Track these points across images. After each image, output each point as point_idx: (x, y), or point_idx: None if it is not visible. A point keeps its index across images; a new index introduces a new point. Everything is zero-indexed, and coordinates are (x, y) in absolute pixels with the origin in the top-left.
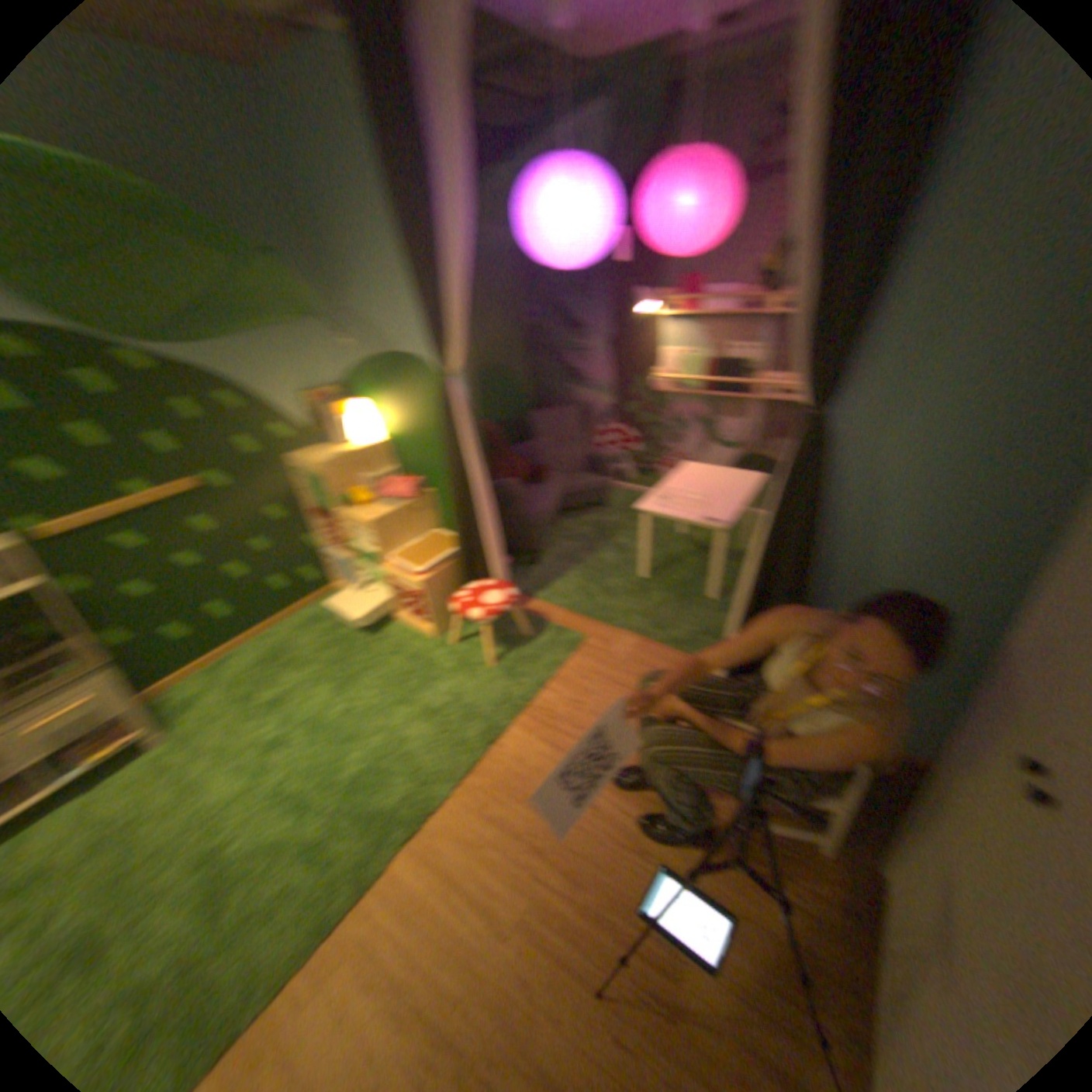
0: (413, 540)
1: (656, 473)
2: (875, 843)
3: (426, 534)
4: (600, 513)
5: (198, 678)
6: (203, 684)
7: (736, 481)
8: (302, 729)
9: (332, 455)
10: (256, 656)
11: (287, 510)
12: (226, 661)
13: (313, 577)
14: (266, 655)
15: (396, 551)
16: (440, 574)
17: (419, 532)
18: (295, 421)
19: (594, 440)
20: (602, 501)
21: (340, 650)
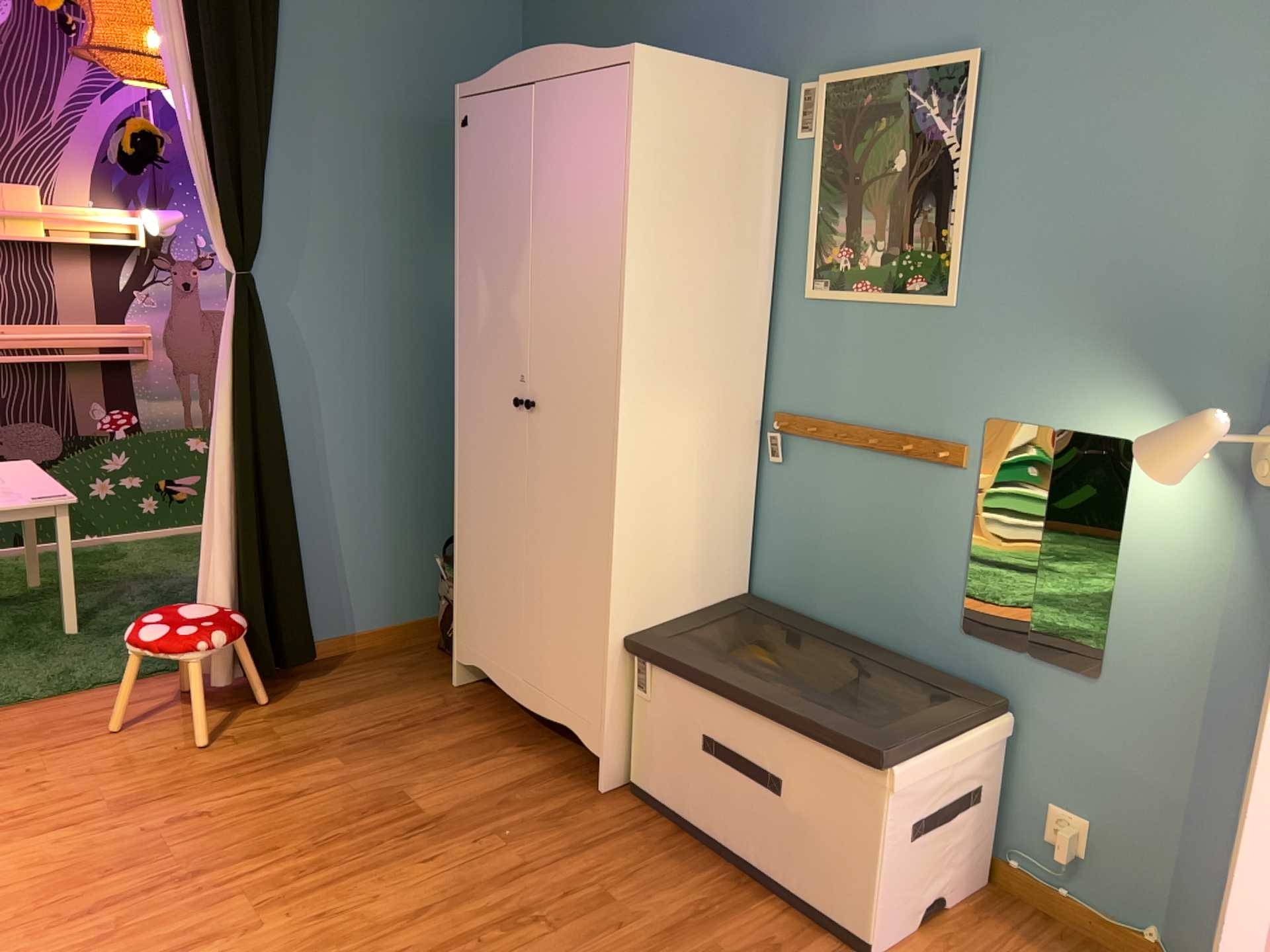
0: None
1: None
2: (433, 676)
3: None
4: None
5: None
6: None
7: (15, 468)
8: None
9: None
10: None
11: None
12: None
13: None
14: None
15: None
16: None
17: None
18: None
19: None
20: None
21: None
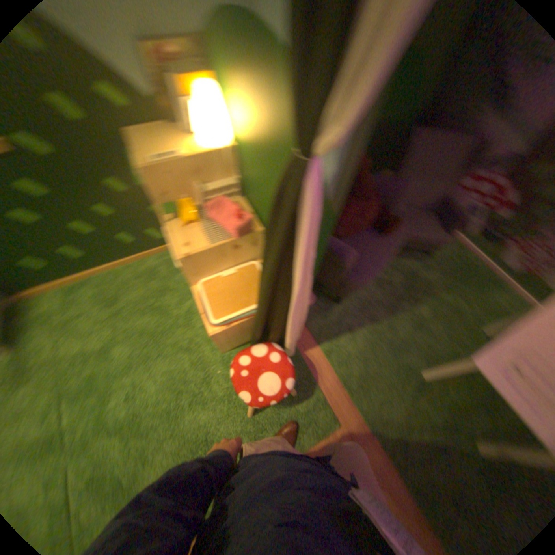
0: (231, 272)
1: (506, 248)
2: None
3: (248, 263)
4: (423, 263)
5: (61, 295)
6: (62, 303)
7: None
8: (97, 400)
9: (166, 154)
10: (103, 294)
11: (134, 185)
12: (84, 287)
13: (162, 236)
14: (109, 296)
15: (212, 277)
16: (239, 327)
17: (241, 262)
18: (138, 84)
19: (467, 181)
20: (433, 253)
21: (156, 322)
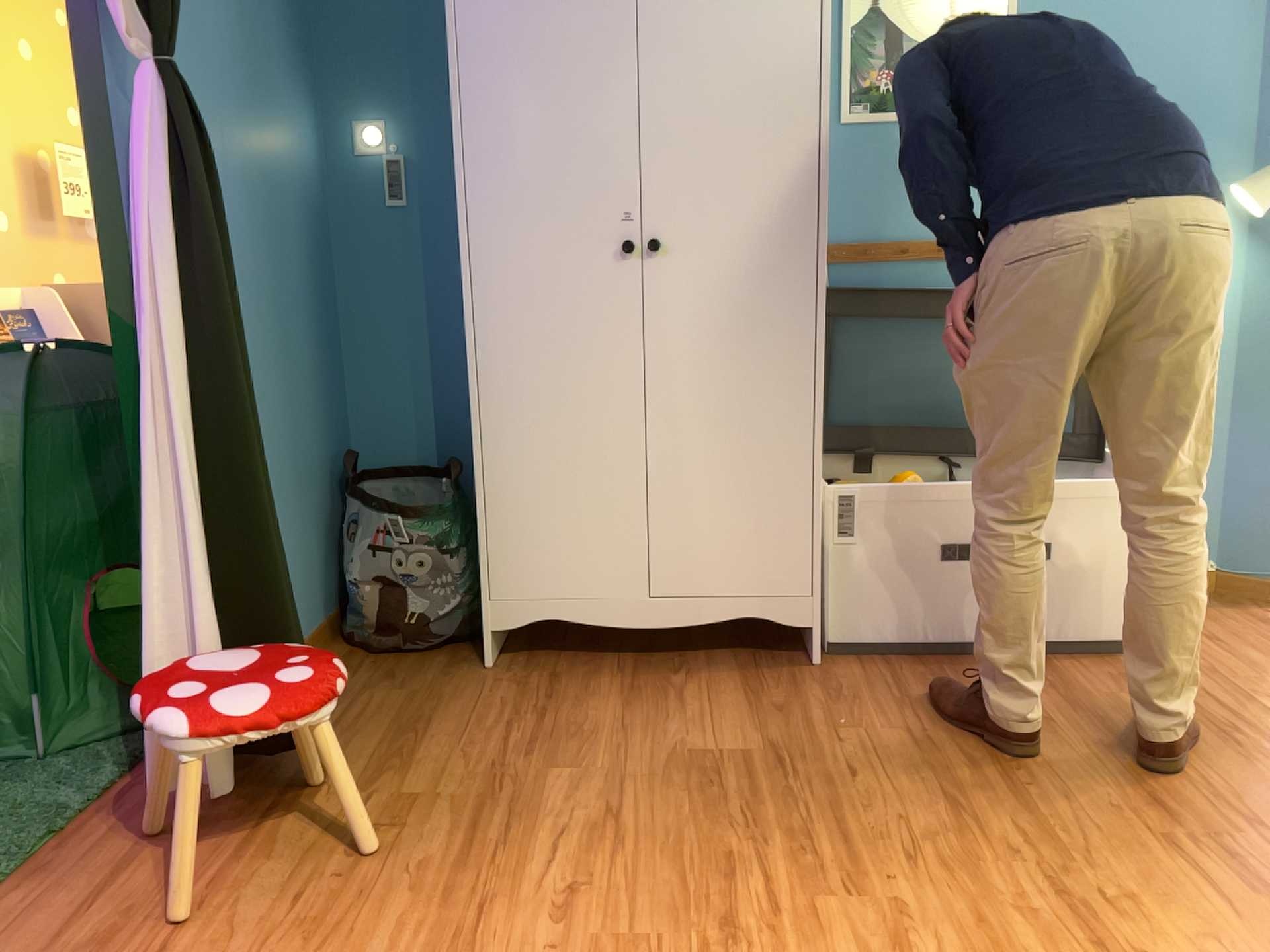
0: None
1: None
2: (443, 670)
3: None
4: None
5: None
6: None
7: None
8: None
9: None
10: None
11: None
12: None
13: None
14: None
15: None
16: None
17: None
18: None
19: None
20: None
21: None
